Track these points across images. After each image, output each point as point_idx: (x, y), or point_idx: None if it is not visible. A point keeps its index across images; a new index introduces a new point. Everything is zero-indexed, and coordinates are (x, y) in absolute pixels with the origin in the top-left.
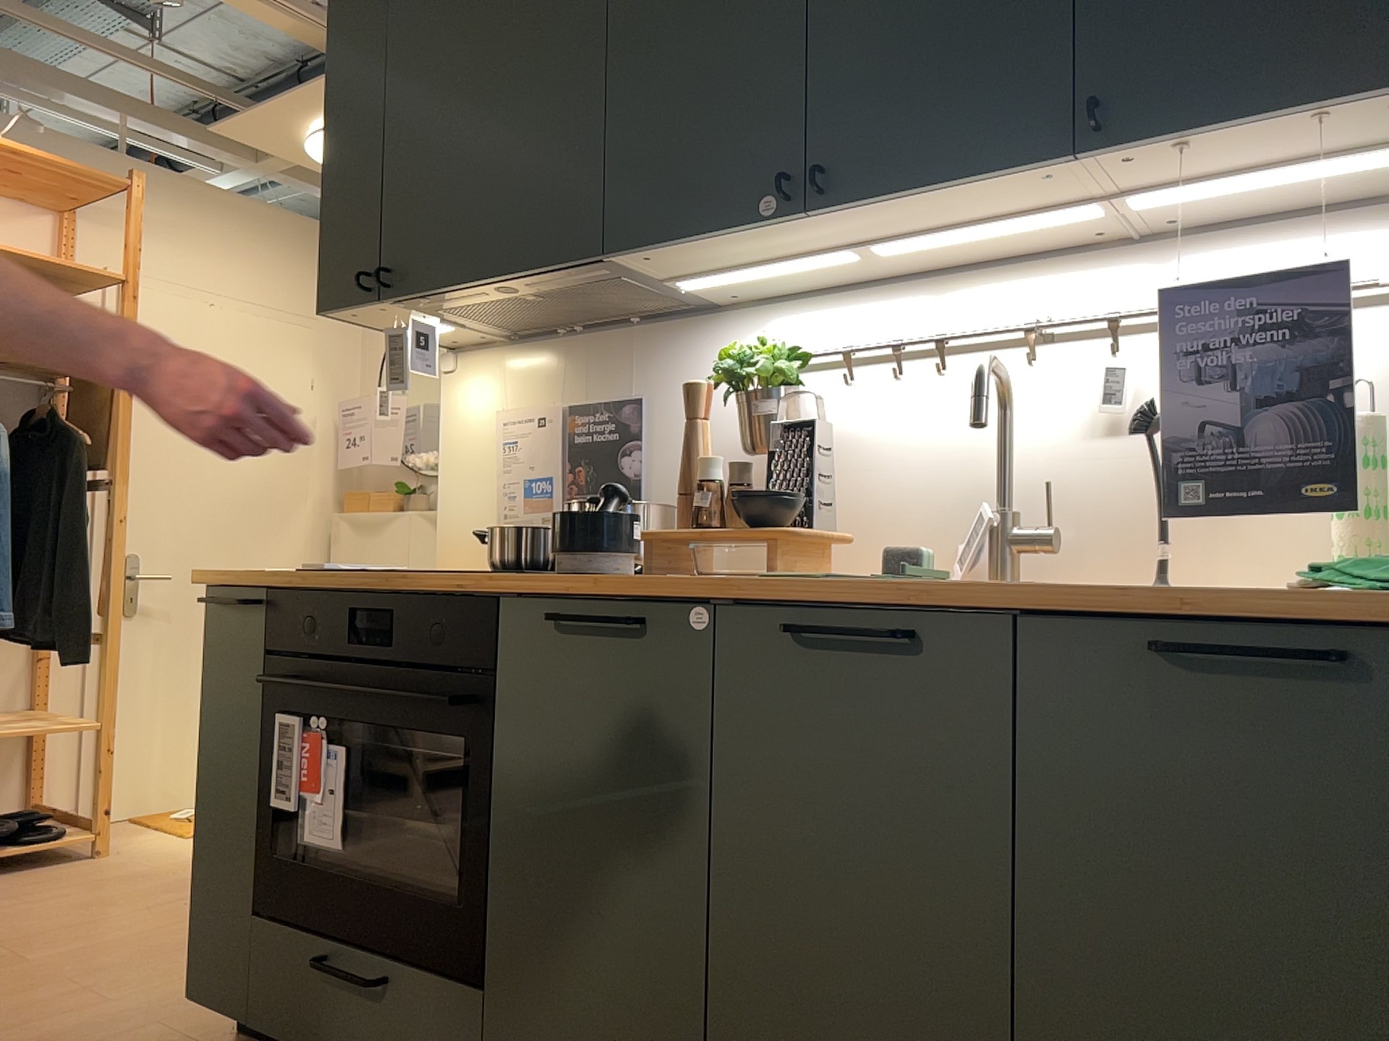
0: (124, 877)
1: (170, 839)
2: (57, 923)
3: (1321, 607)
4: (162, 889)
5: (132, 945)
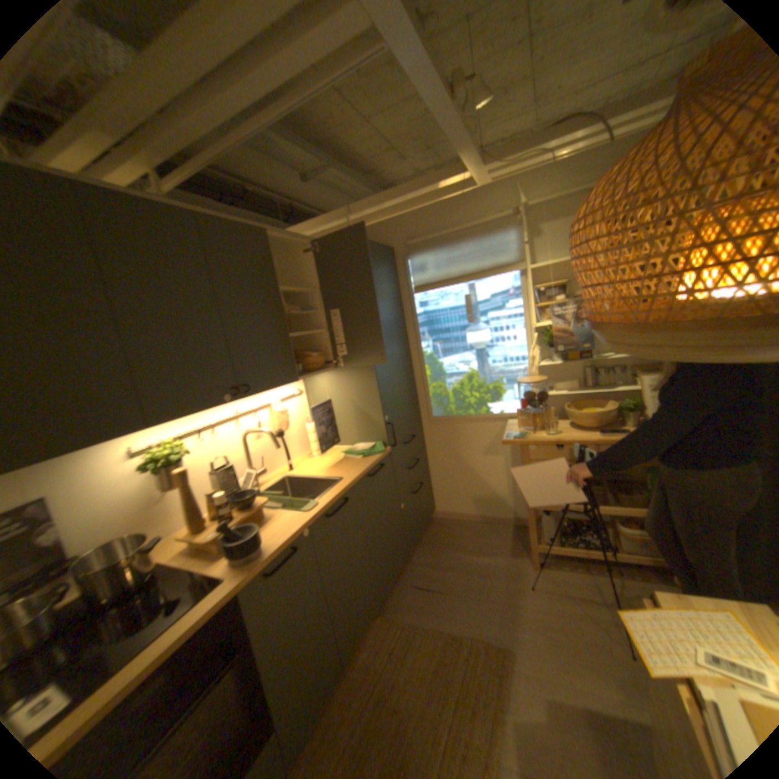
0: None
1: None
2: None
3: (379, 459)
4: None
5: None
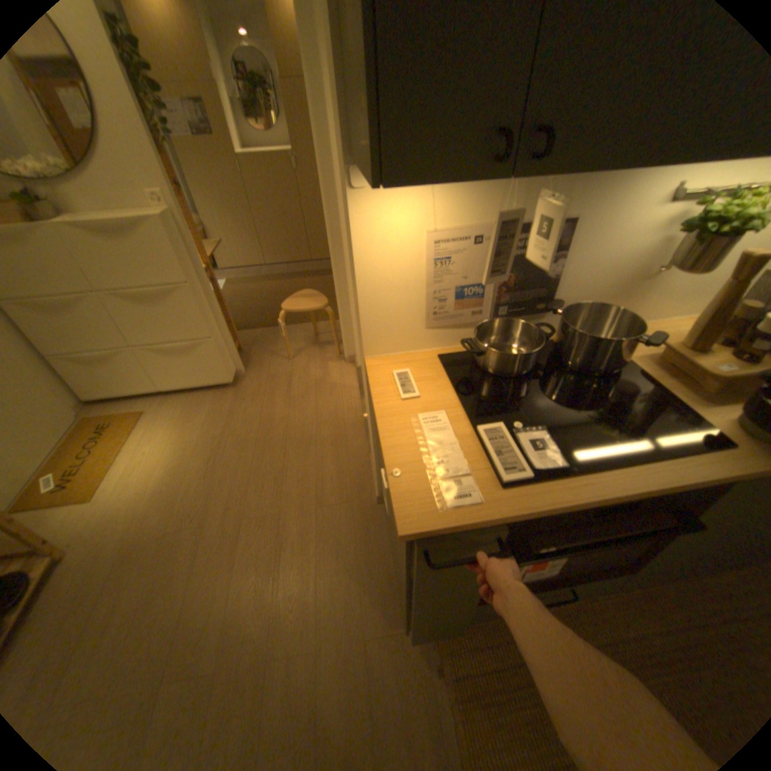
0: (120, 562)
1: (80, 510)
2: (161, 630)
3: None
4: (167, 552)
5: (242, 605)
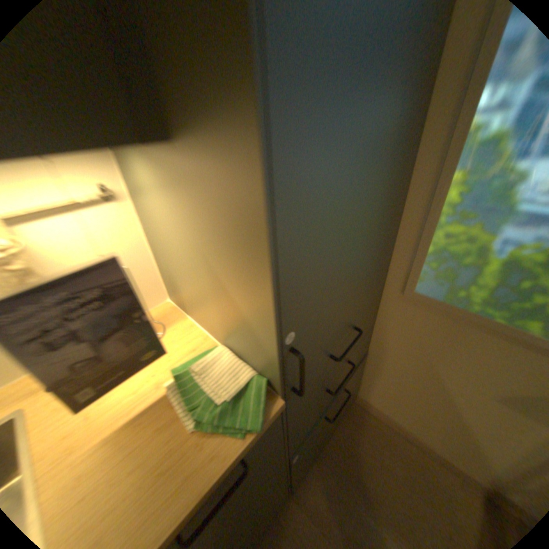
0: None
1: None
2: None
3: (234, 468)
4: None
5: None
